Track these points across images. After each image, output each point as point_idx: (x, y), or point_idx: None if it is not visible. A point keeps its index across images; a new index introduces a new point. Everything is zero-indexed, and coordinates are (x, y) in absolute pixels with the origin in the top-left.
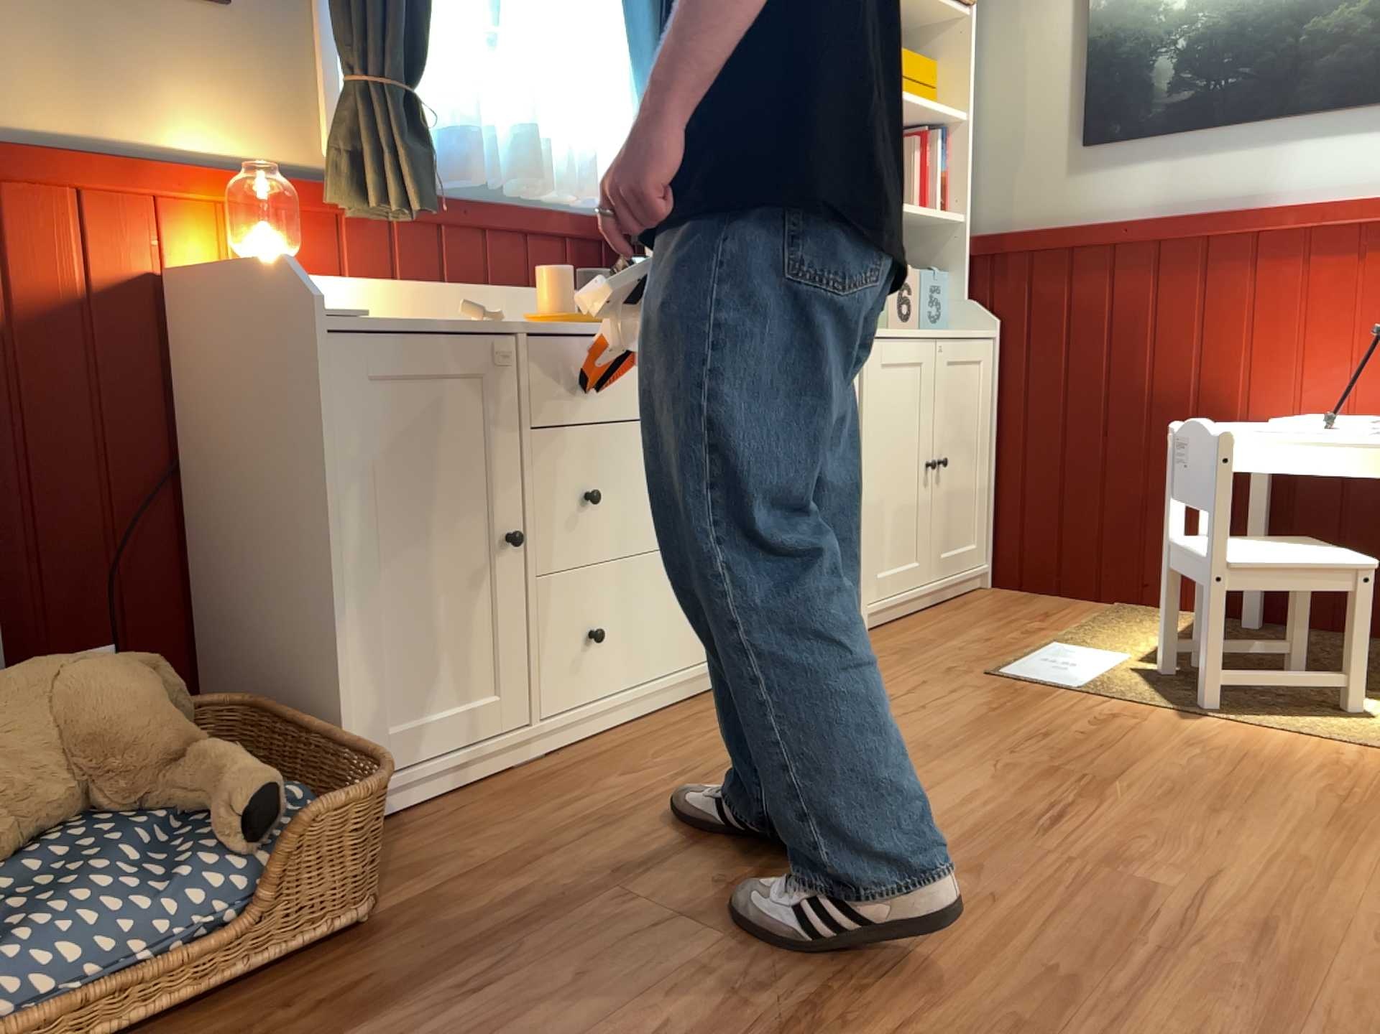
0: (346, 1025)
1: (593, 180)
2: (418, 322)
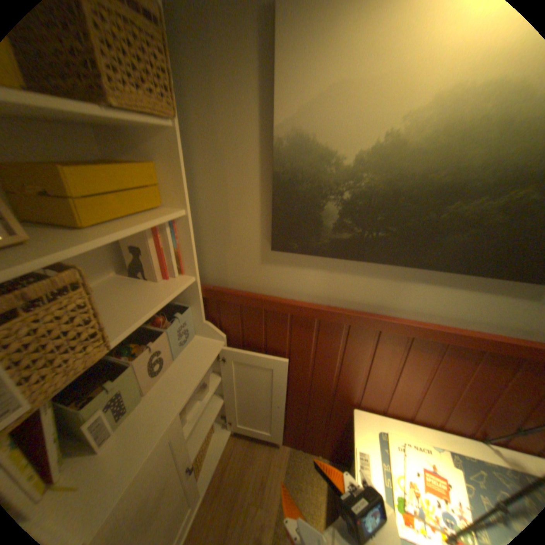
0: None
1: None
2: None
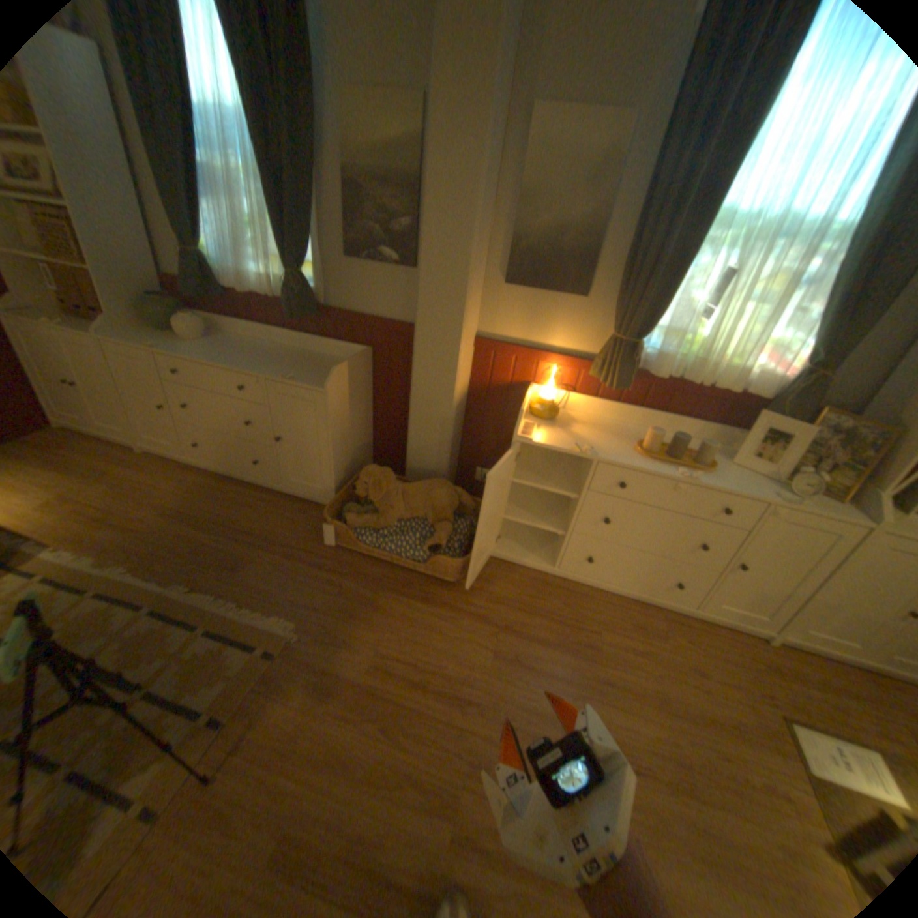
0: (421, 600)
1: (756, 378)
2: (561, 442)
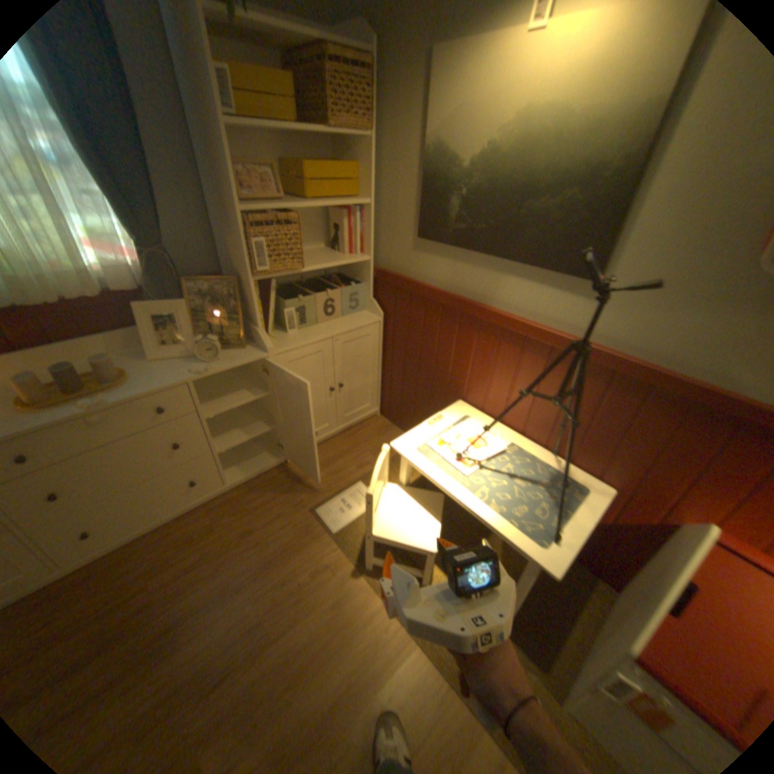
0: None
1: (109, 274)
2: None
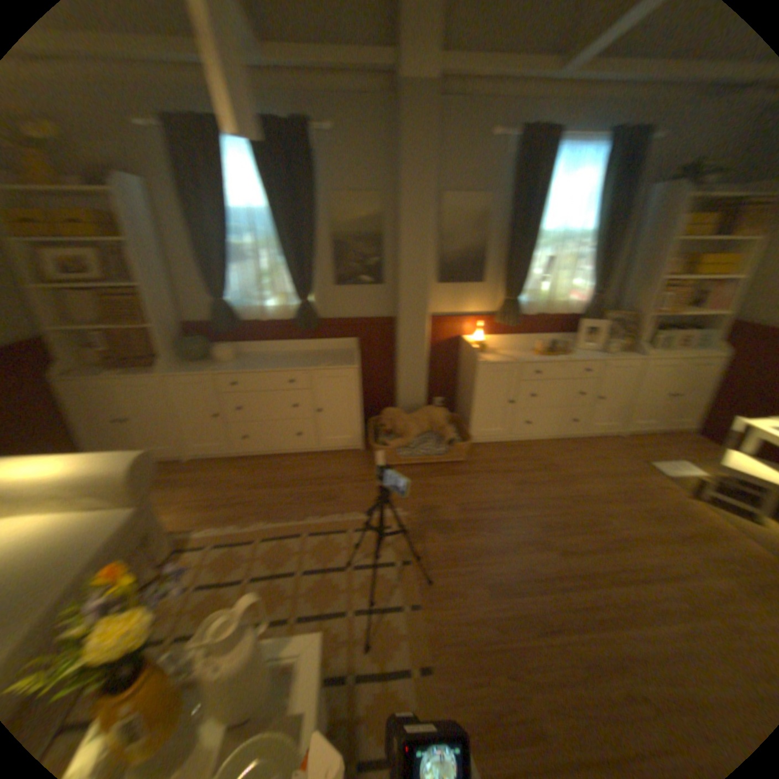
0: (455, 475)
1: (572, 306)
2: (501, 359)
